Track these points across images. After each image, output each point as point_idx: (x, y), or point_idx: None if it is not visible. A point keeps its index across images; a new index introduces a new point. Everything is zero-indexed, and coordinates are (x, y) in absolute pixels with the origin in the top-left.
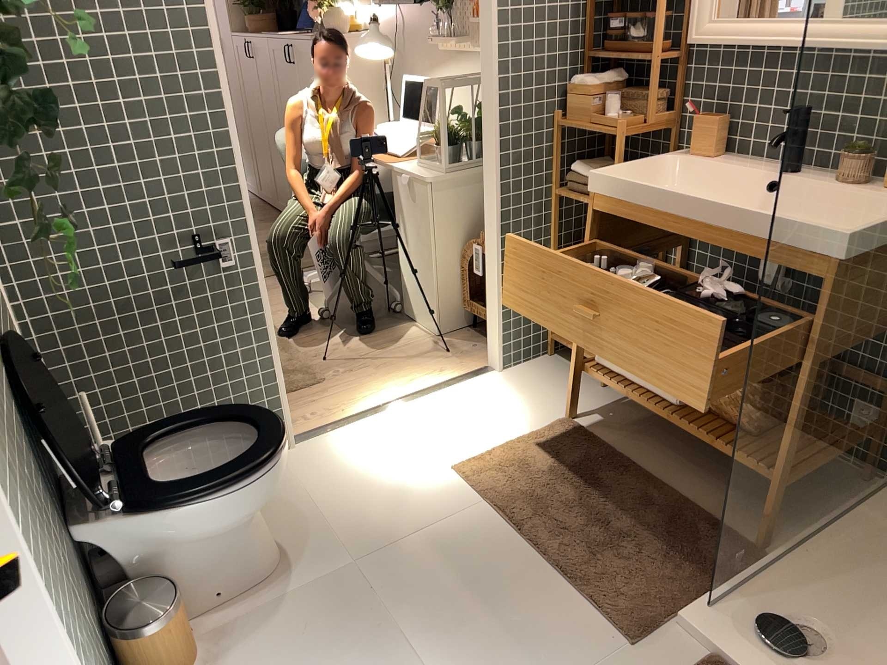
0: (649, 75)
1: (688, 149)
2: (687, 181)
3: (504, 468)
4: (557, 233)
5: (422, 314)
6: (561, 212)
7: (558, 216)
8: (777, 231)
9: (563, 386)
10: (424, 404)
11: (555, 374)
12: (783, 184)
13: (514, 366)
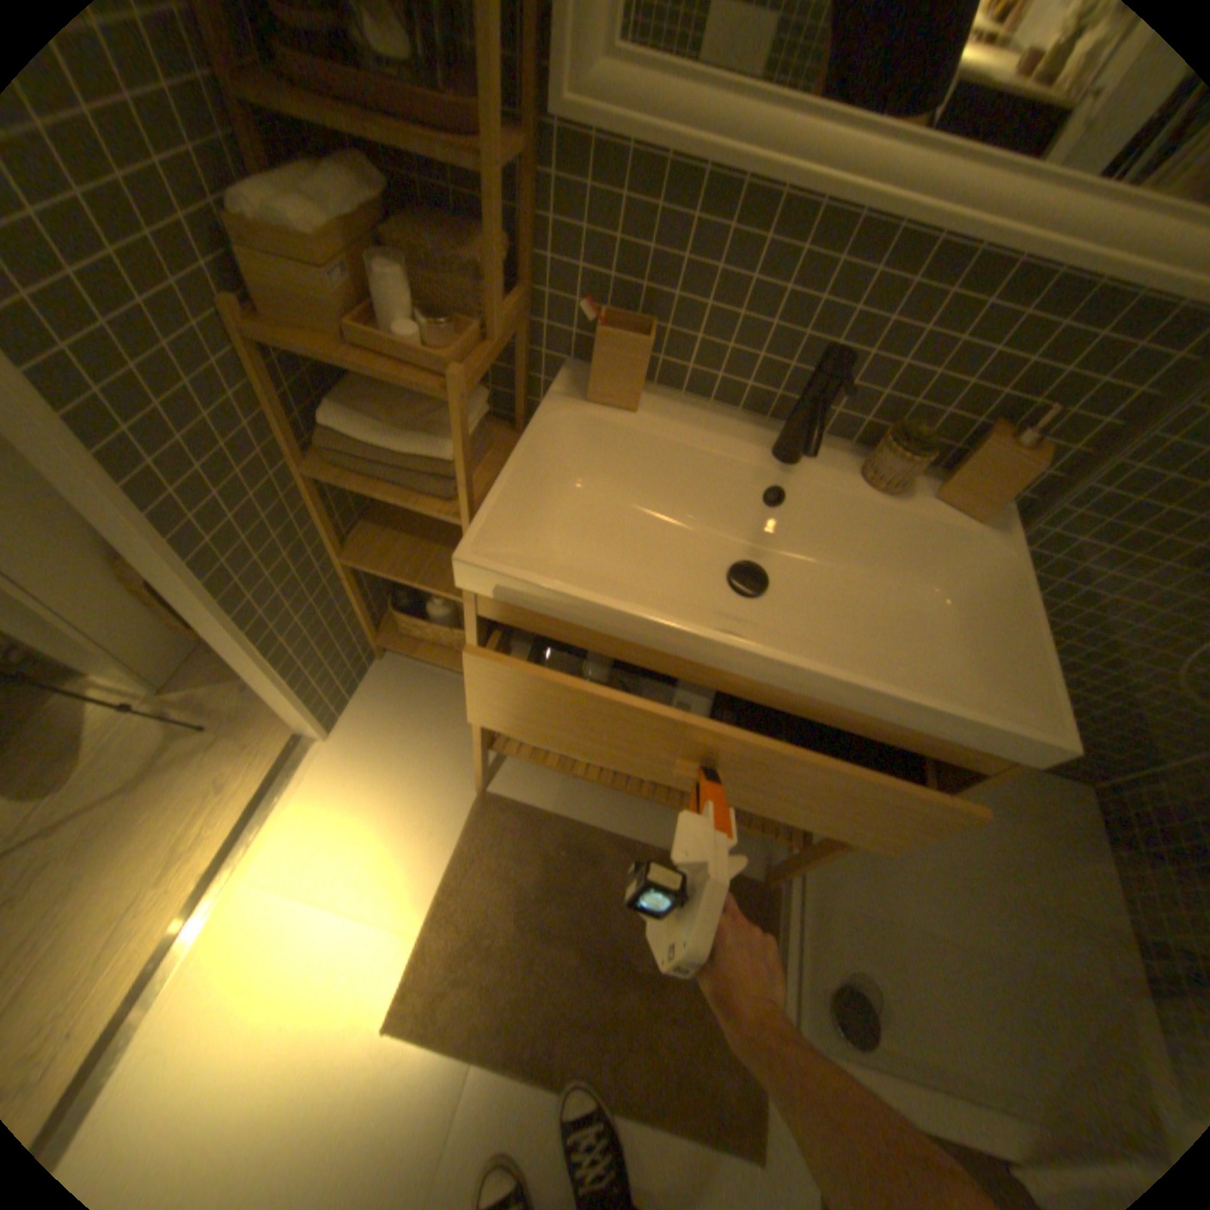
0: (433, 164)
1: (556, 359)
2: (599, 459)
3: (458, 971)
4: (337, 540)
5: (90, 672)
6: (321, 489)
7: (319, 499)
8: (907, 690)
9: (435, 722)
10: (239, 906)
11: (410, 699)
12: (789, 486)
13: (341, 716)
